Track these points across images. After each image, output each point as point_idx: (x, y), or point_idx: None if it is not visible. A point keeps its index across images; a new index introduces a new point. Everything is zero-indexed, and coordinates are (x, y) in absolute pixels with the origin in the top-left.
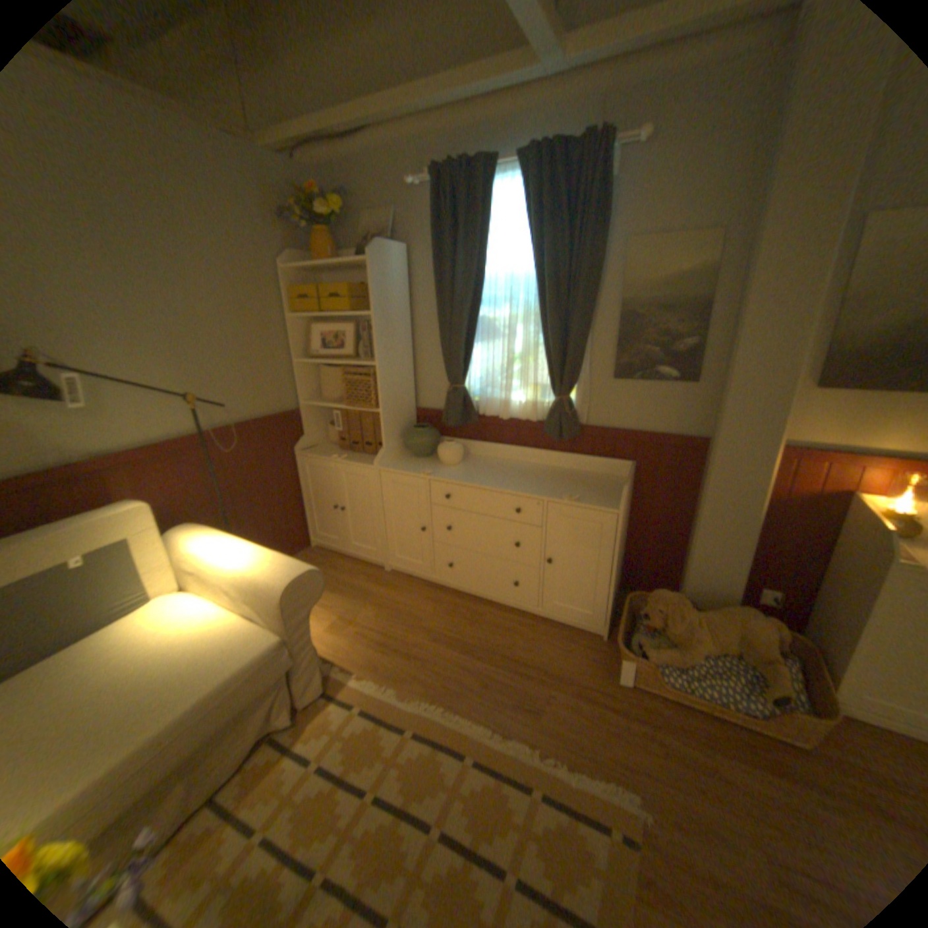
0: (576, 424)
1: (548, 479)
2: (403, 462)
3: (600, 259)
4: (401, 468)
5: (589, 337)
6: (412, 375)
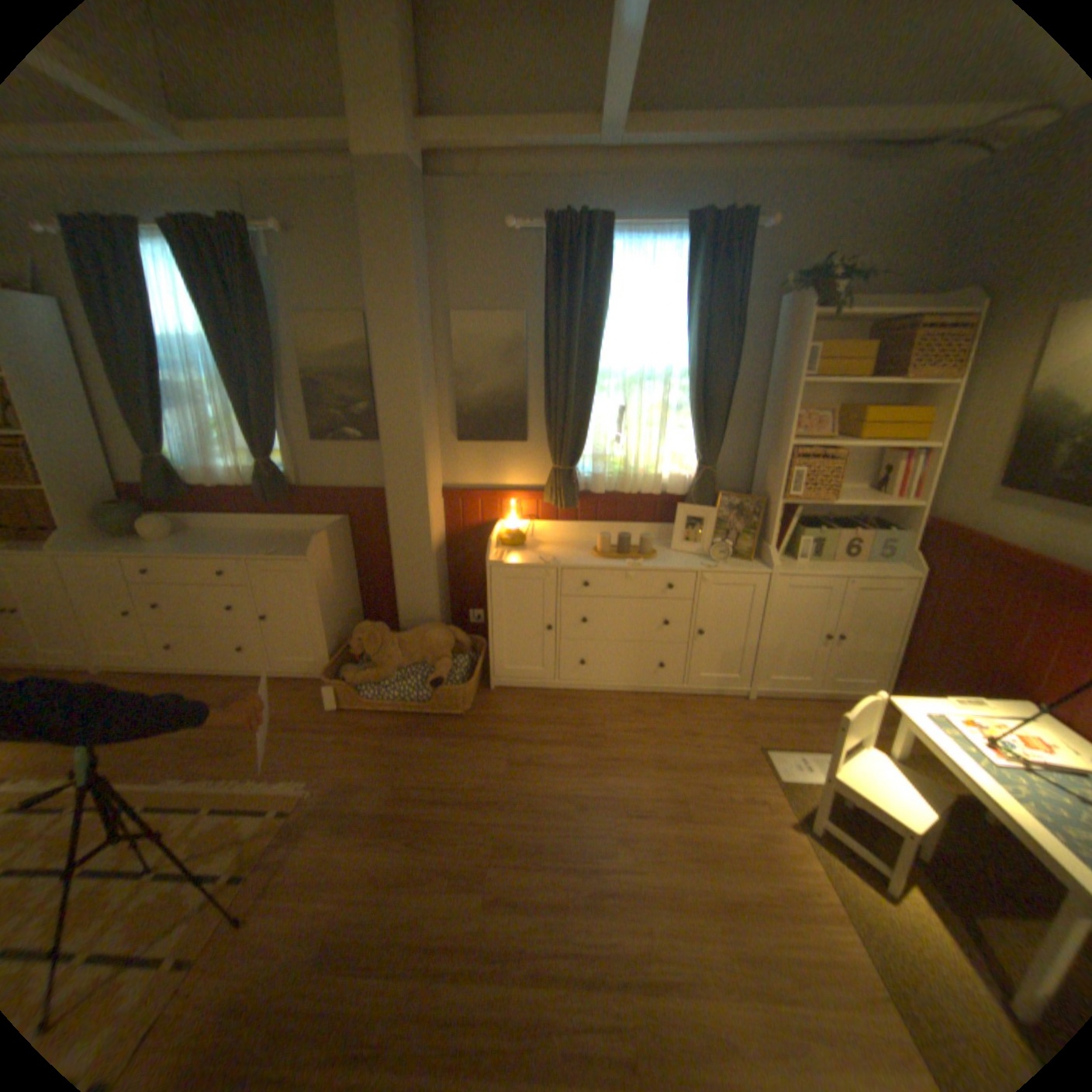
0: (282, 486)
1: (260, 542)
2: (91, 545)
3: (264, 331)
4: (83, 551)
5: (276, 403)
6: (96, 447)
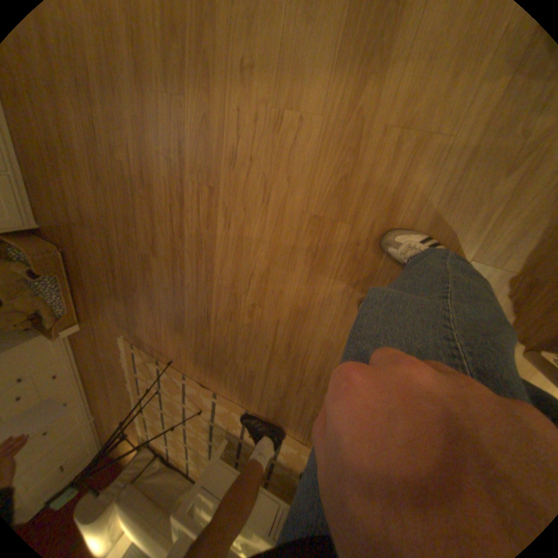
0: None
1: None
2: None
3: None
4: None
5: None
6: None
